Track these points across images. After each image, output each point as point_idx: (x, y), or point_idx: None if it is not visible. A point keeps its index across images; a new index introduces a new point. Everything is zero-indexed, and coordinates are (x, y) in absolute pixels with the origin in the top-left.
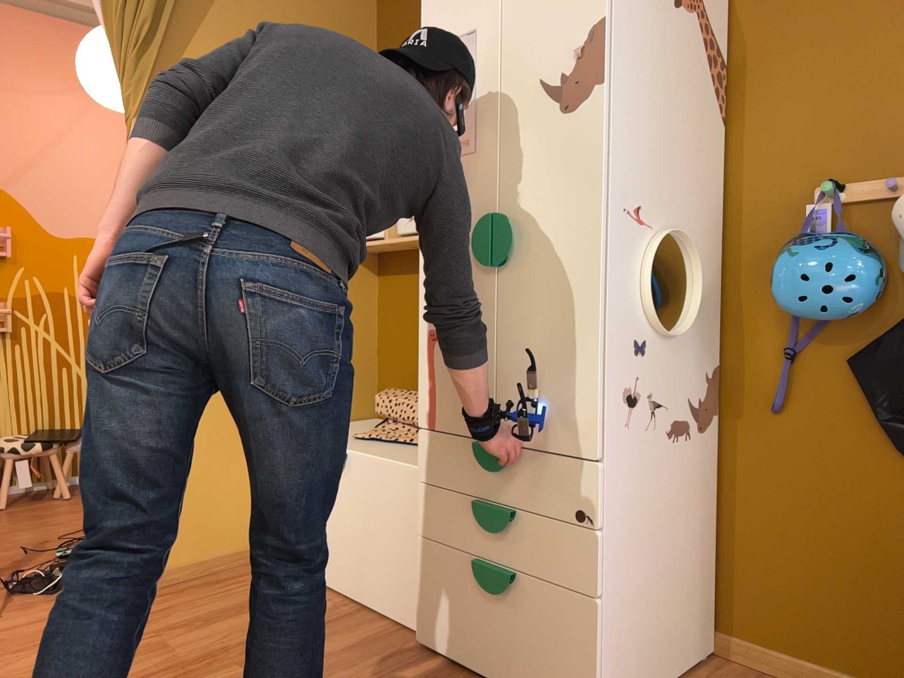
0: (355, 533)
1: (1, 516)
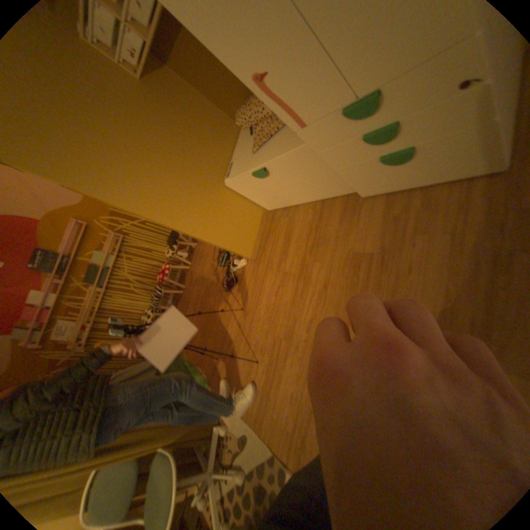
0: (297, 184)
1: (194, 266)
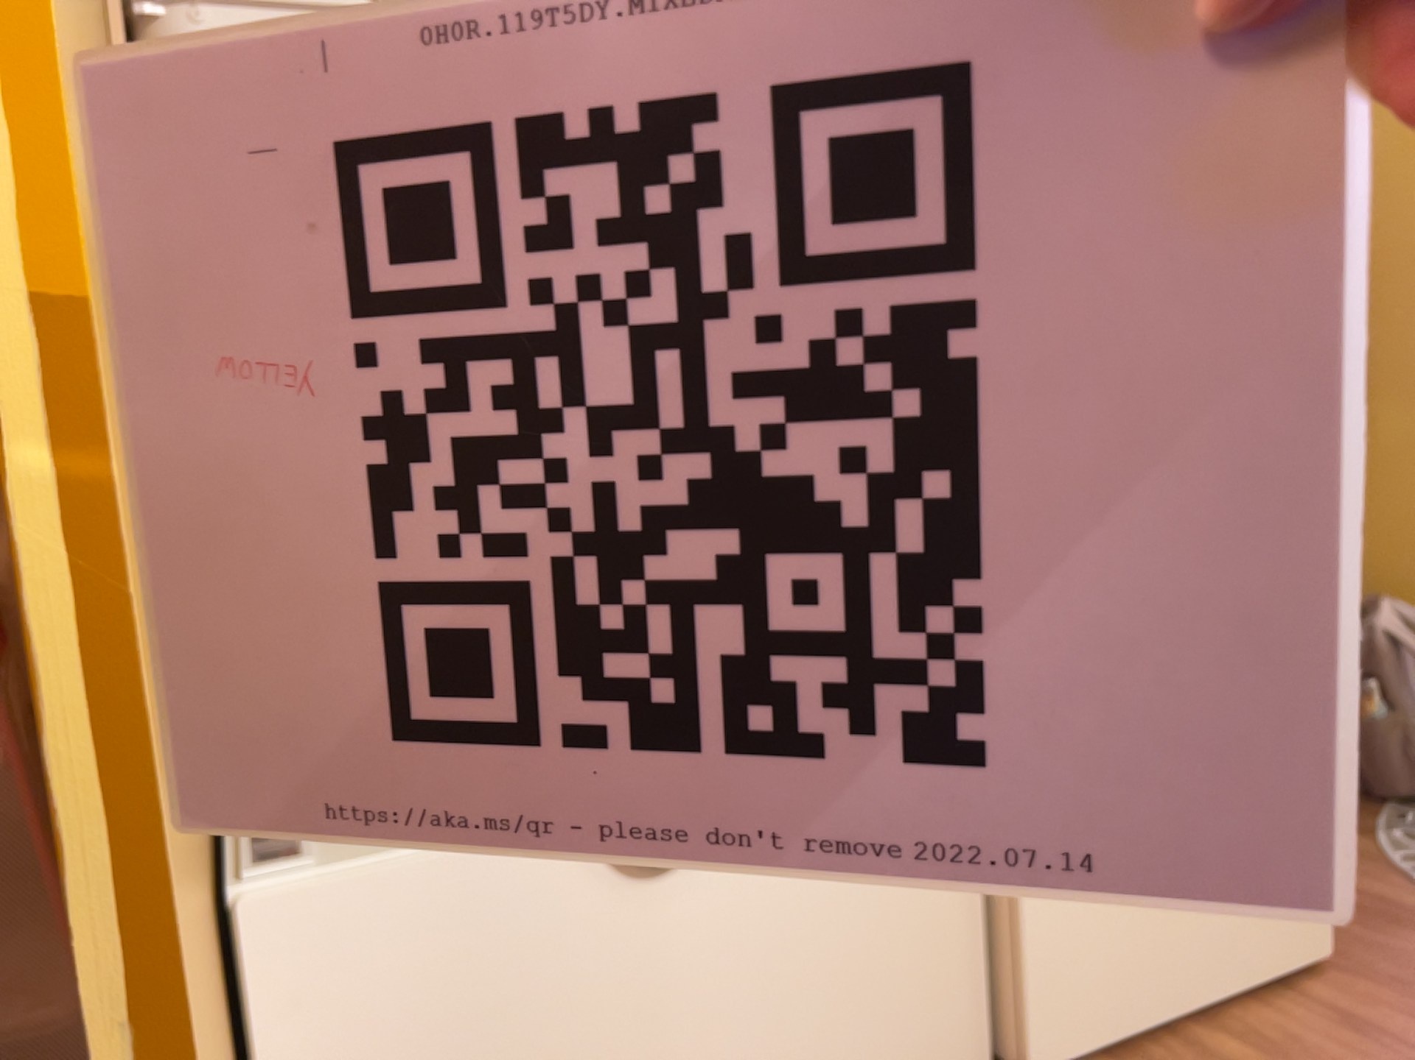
0: (767, 985)
1: None
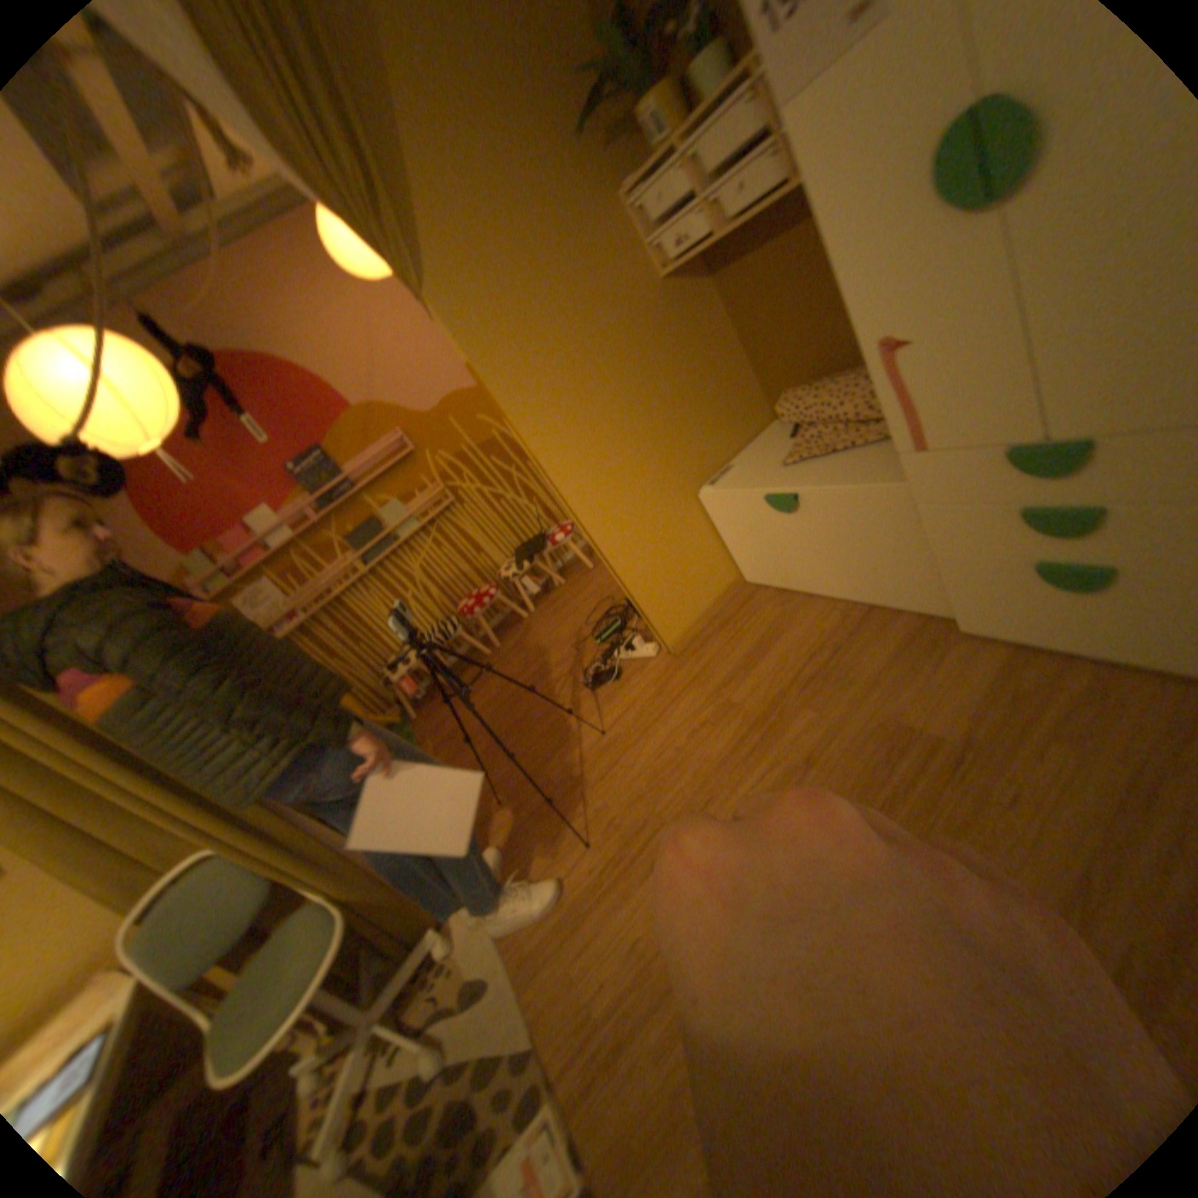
0: (838, 551)
1: (537, 617)
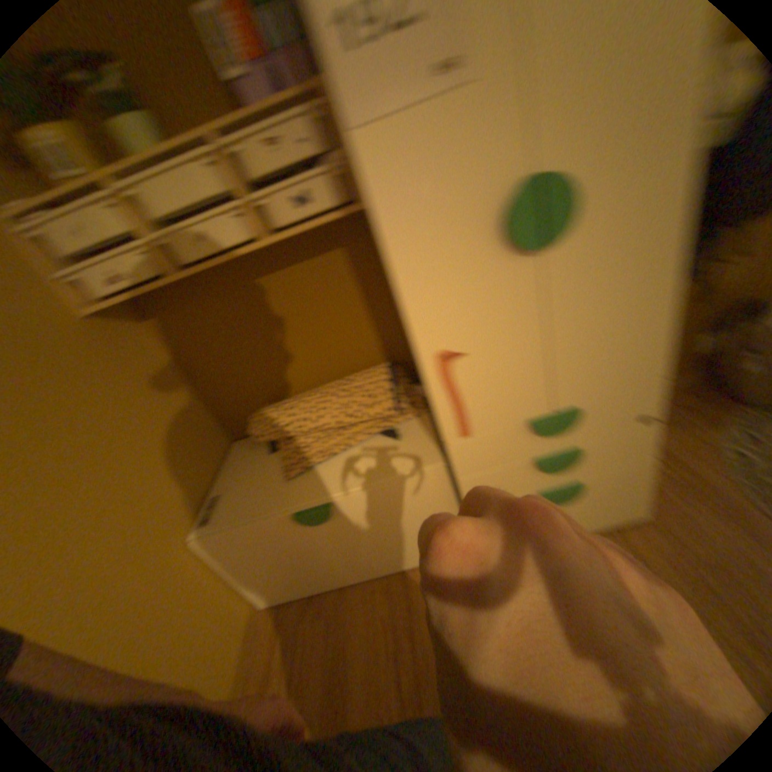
0: (373, 540)
1: None
